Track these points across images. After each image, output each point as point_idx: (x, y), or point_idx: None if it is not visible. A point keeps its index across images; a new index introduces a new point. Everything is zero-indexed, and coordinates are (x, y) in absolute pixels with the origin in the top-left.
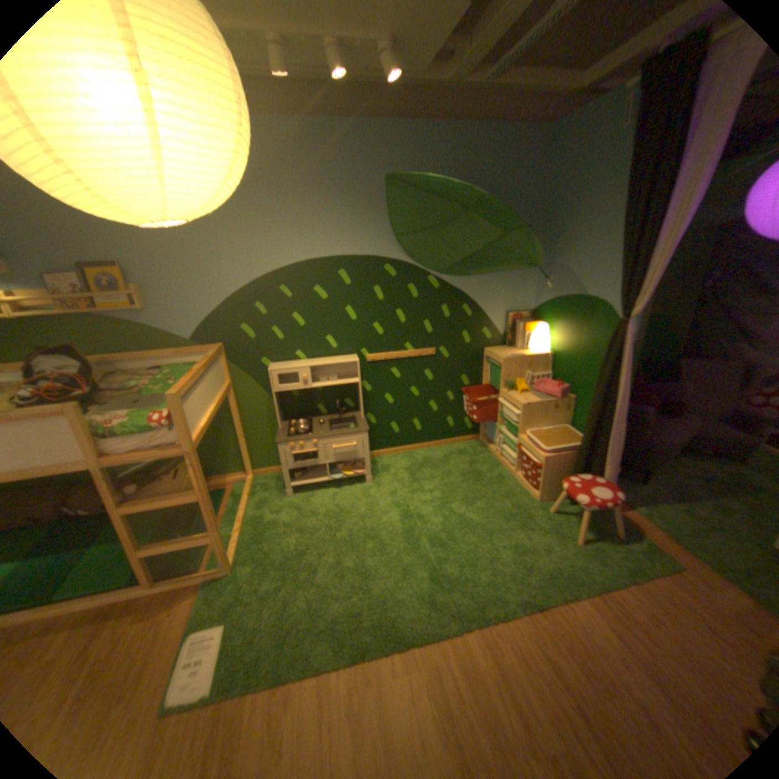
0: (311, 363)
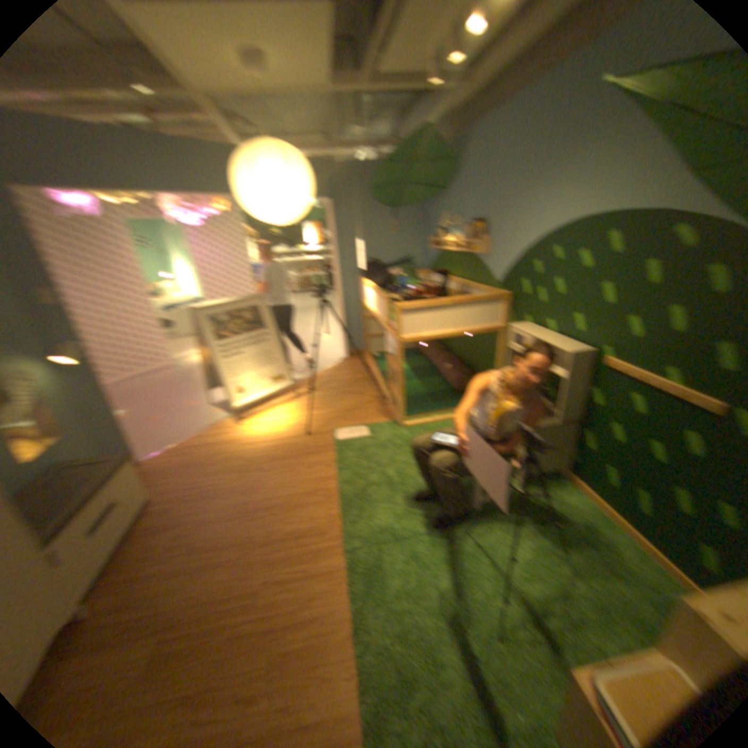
0: (540, 335)
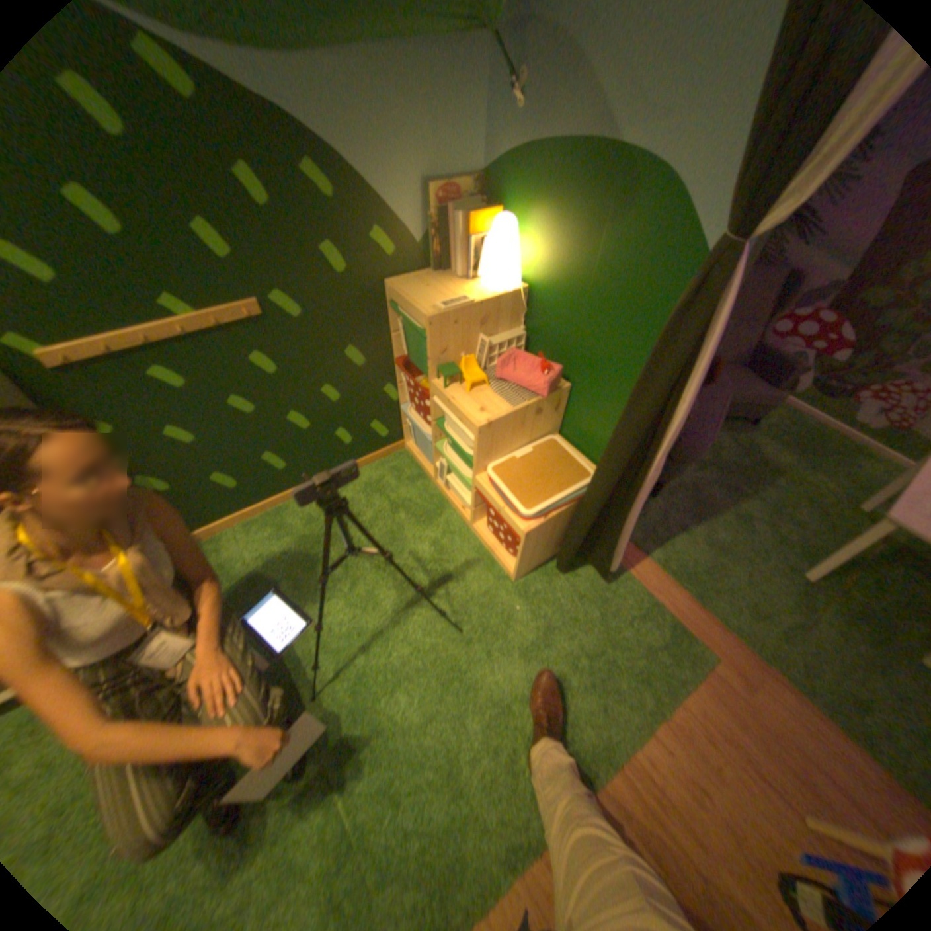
0: None
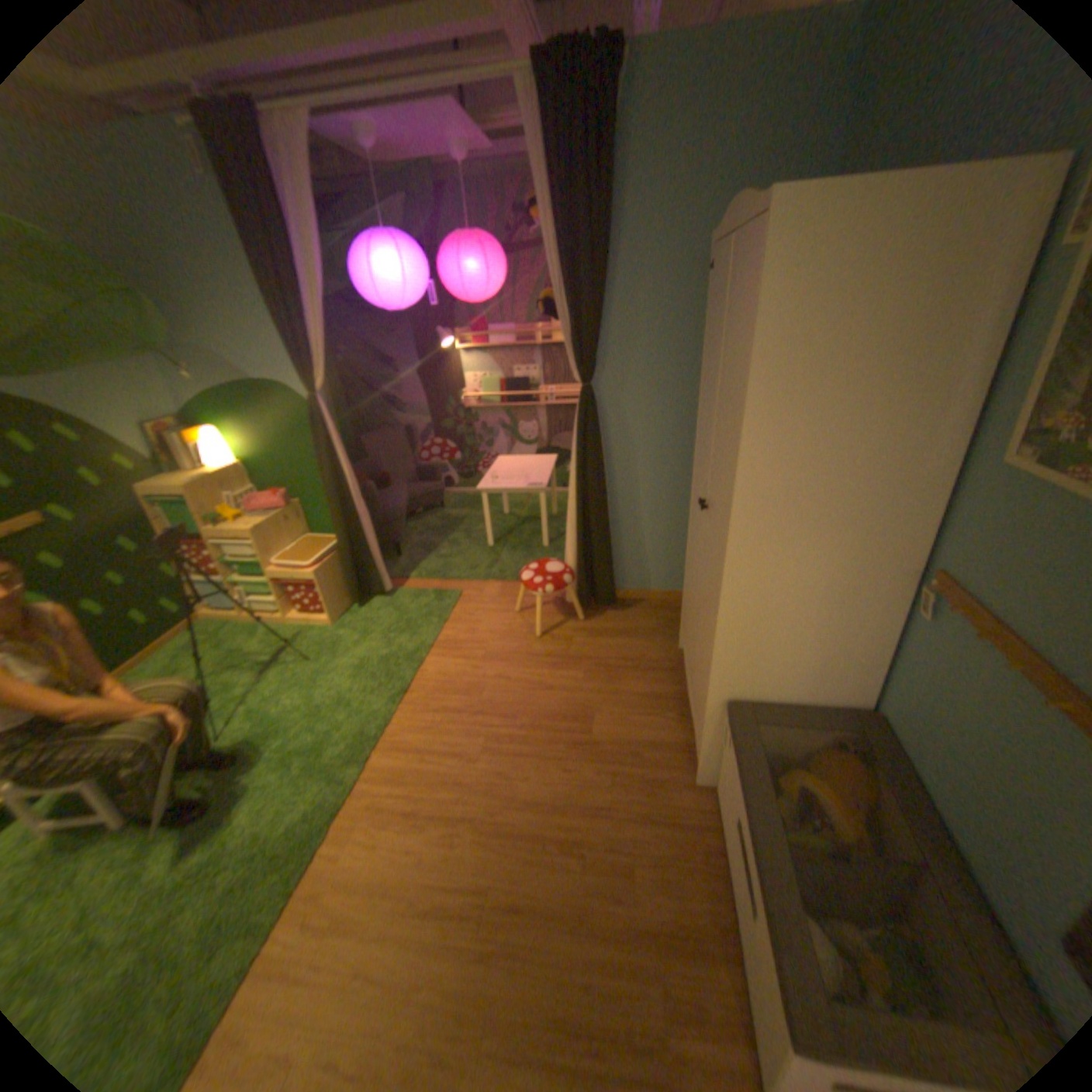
0: None
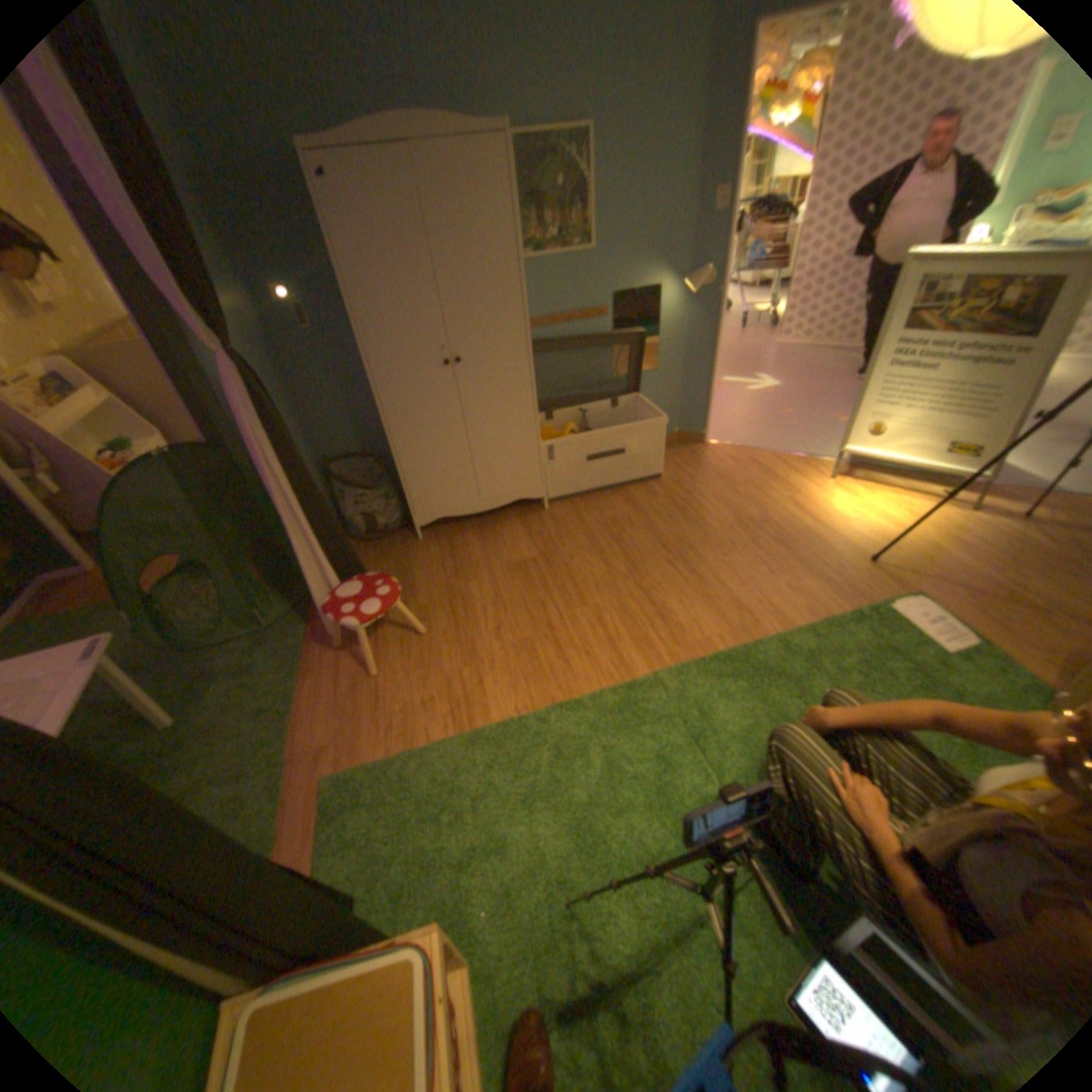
0: None
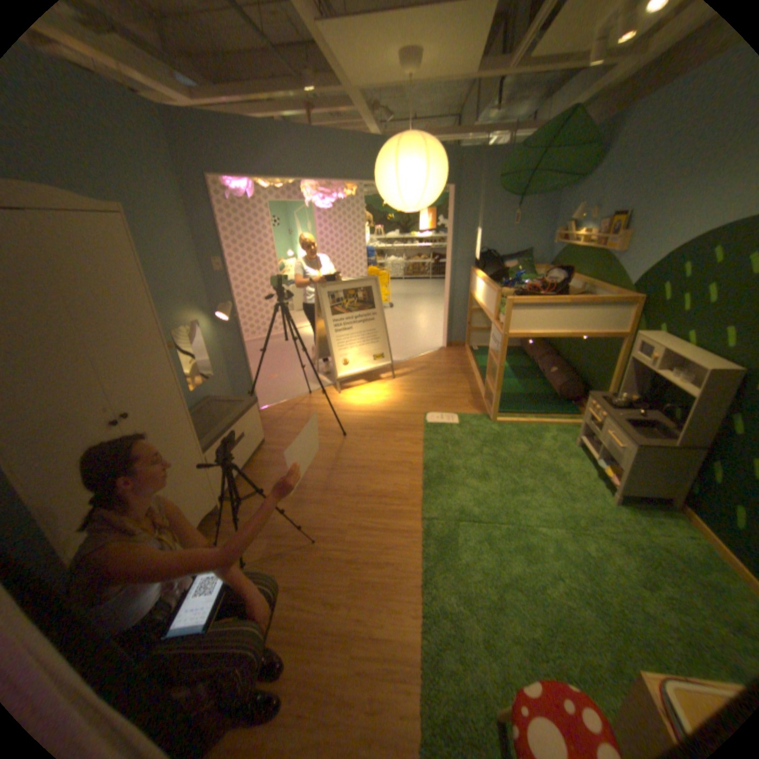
0: (676, 347)
